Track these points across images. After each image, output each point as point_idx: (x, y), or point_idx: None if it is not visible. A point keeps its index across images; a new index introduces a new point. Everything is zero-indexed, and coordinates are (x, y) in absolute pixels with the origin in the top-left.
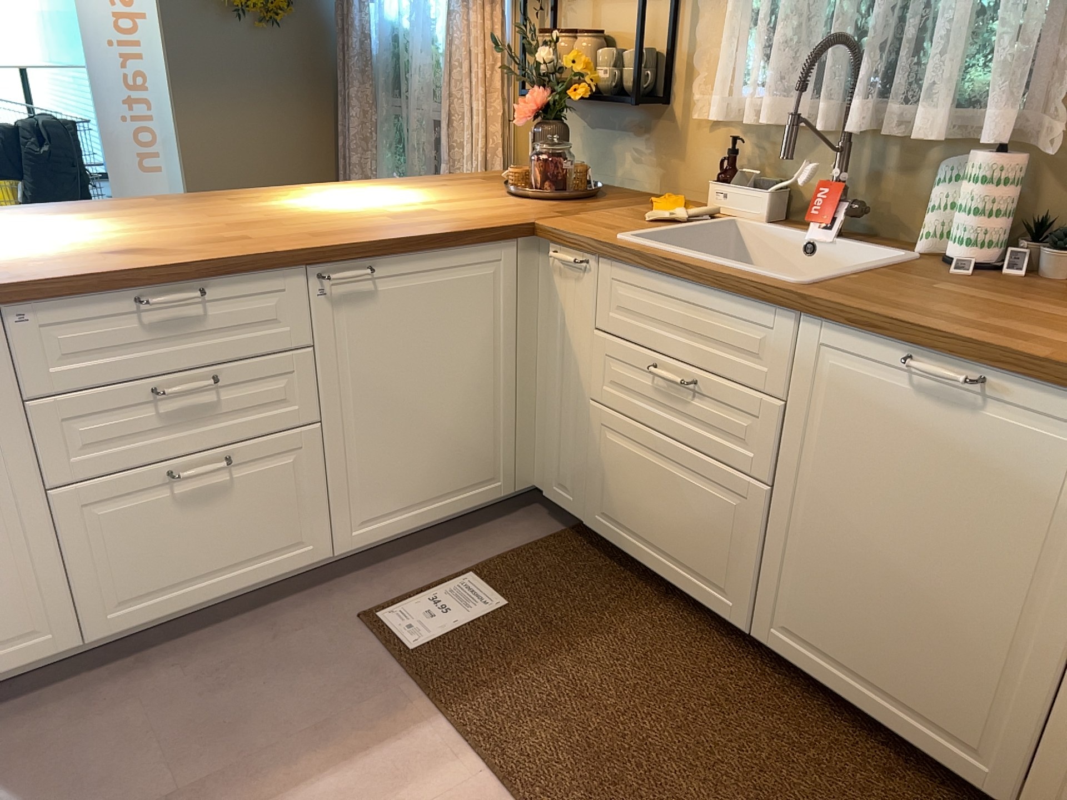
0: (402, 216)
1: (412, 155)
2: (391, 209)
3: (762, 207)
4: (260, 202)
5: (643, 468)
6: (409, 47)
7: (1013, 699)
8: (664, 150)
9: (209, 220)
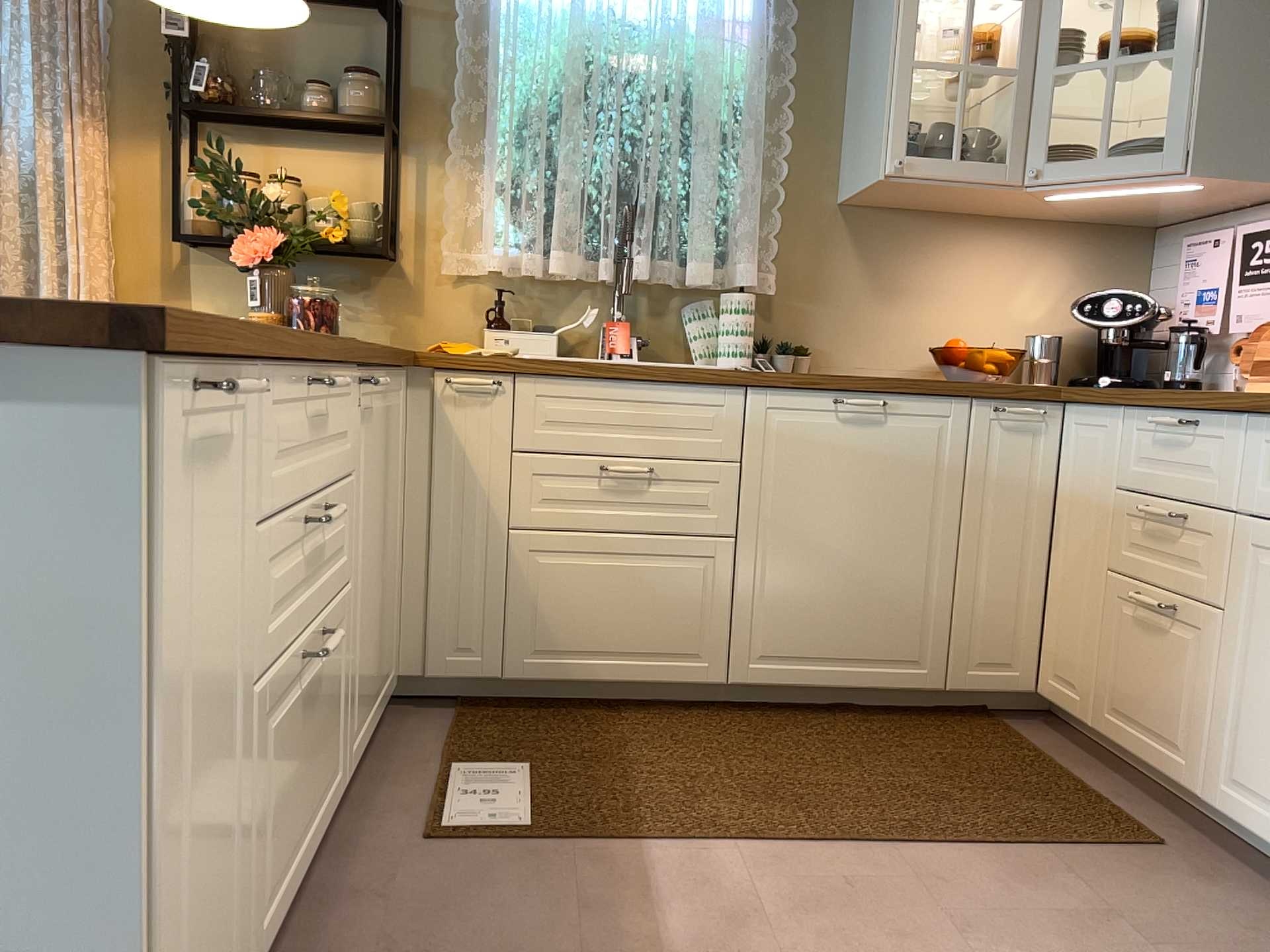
0: None
1: None
2: None
3: (552, 346)
4: None
5: (590, 578)
6: None
7: (934, 608)
8: (396, 305)
9: None
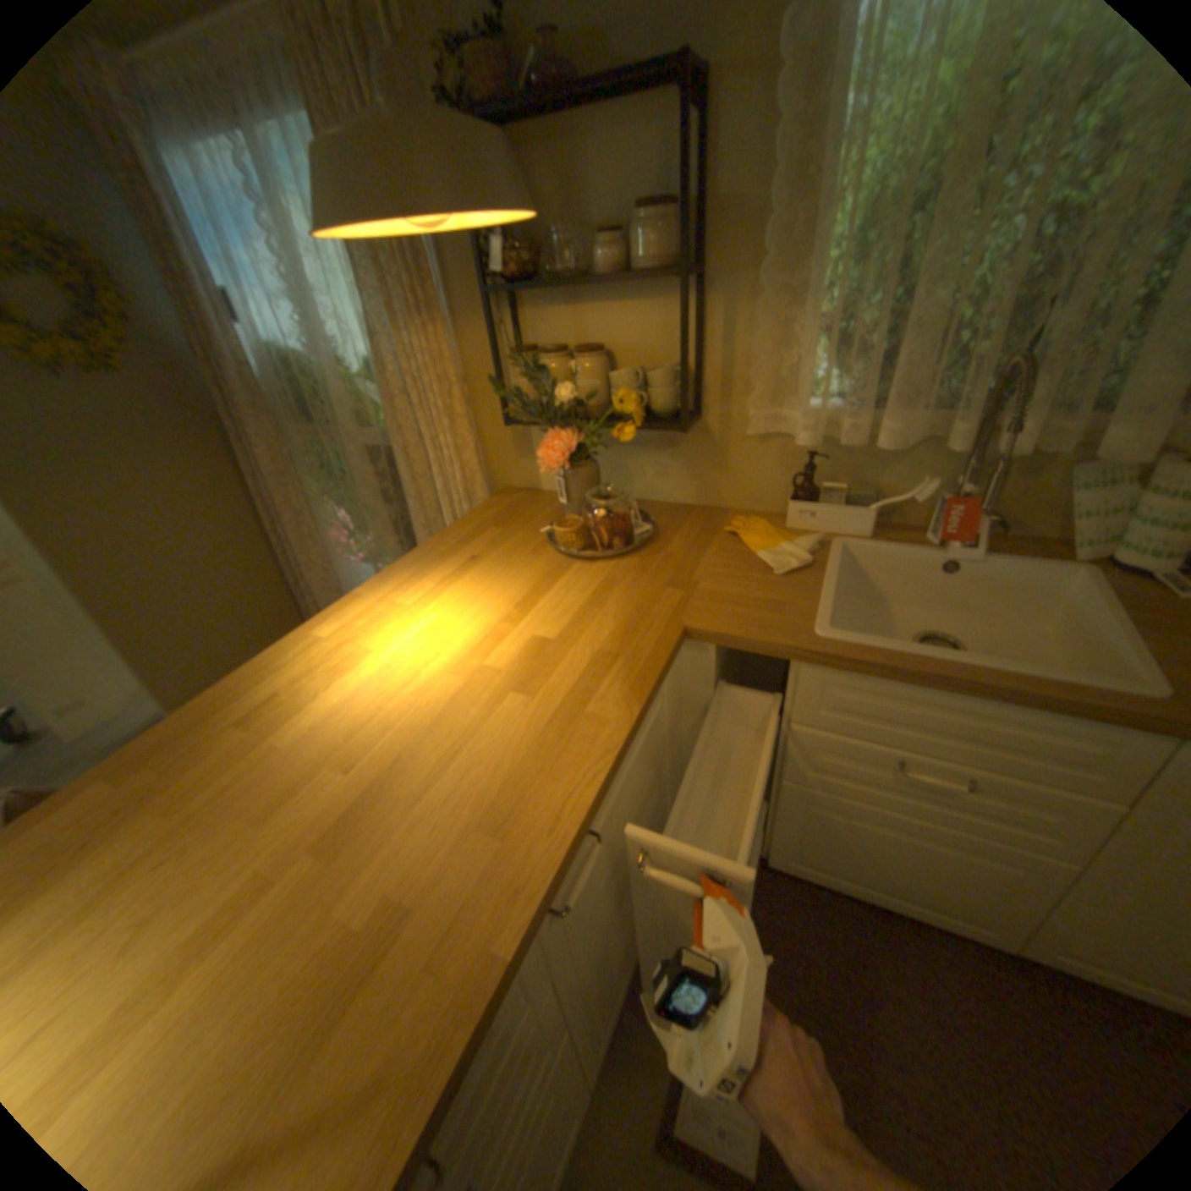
0: (530, 679)
1: (356, 487)
2: (493, 660)
3: (868, 522)
4: (291, 715)
5: (869, 838)
6: (308, 369)
7: None
8: (699, 462)
9: (263, 846)
